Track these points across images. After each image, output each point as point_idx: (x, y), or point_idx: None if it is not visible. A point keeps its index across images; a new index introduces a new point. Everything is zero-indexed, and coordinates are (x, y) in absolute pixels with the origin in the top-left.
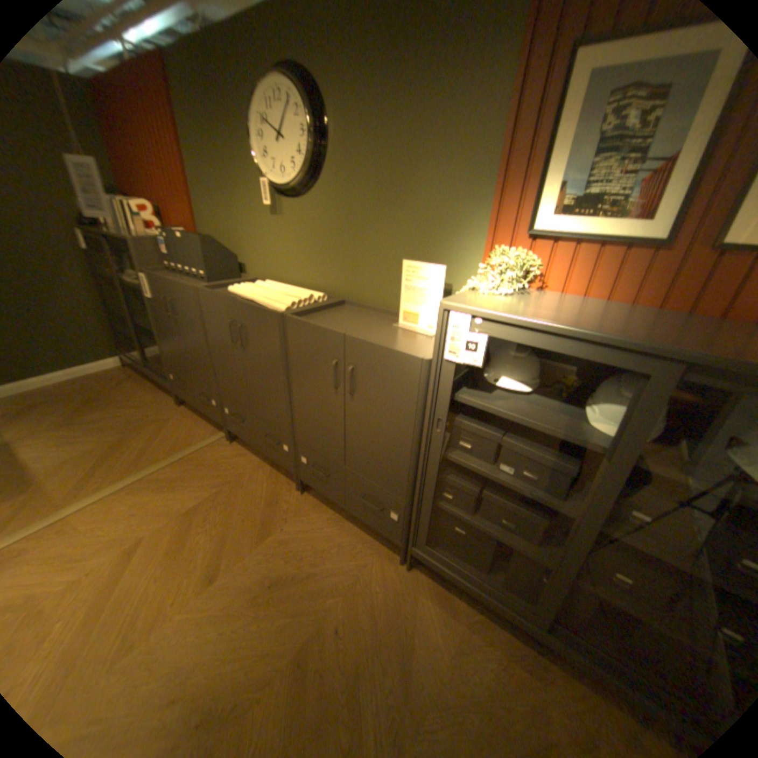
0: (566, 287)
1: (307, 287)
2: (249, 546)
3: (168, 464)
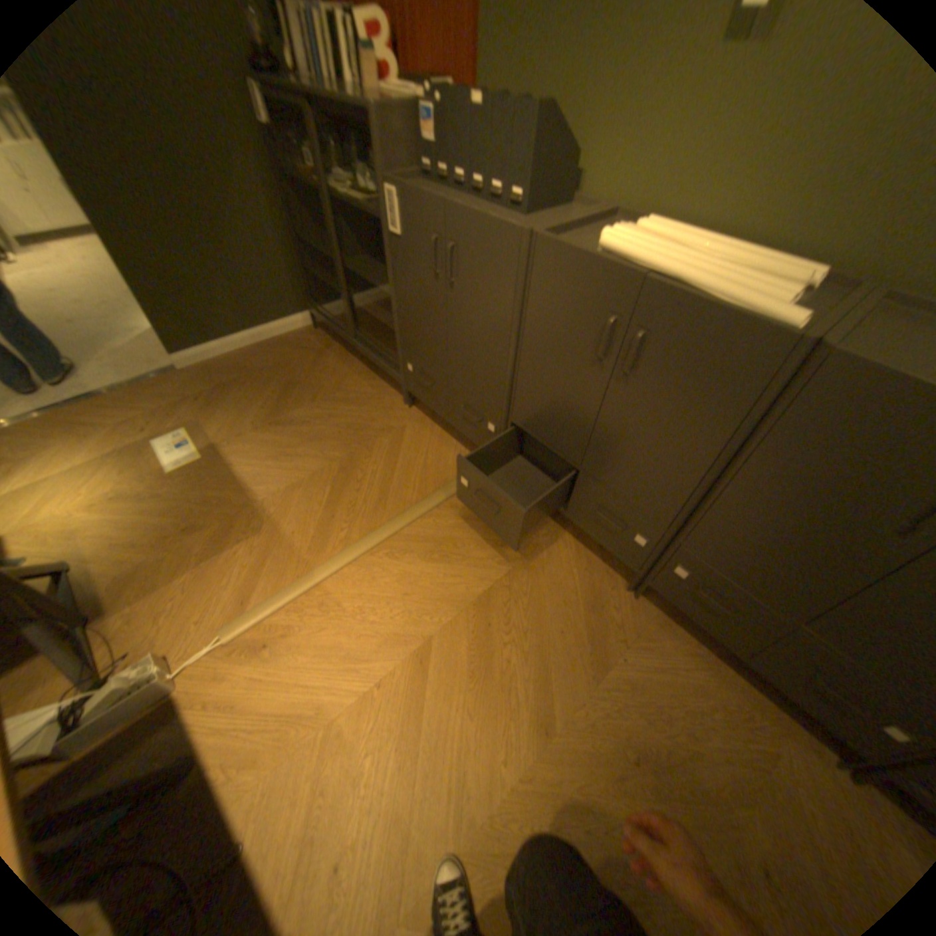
0: None
1: (754, 239)
2: (584, 681)
3: (426, 511)
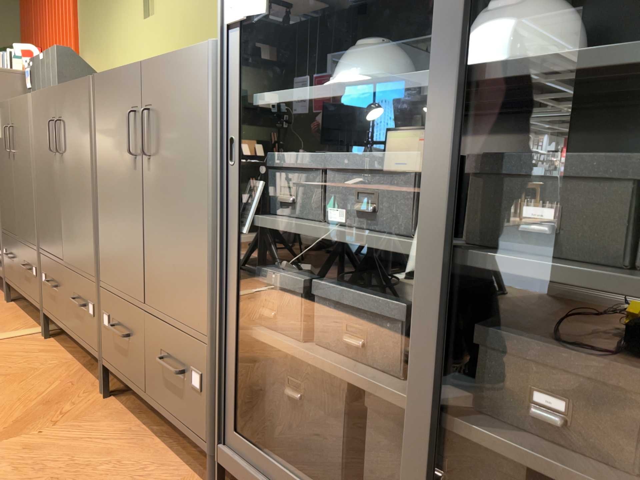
0: None
1: None
2: None
3: None
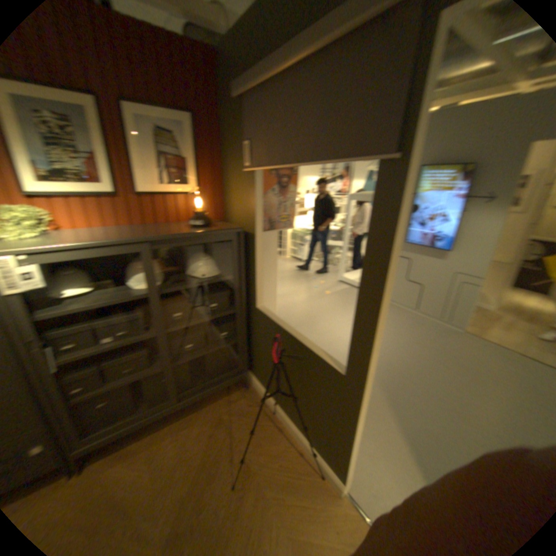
0: (71, 225)
1: None
2: None
3: None
